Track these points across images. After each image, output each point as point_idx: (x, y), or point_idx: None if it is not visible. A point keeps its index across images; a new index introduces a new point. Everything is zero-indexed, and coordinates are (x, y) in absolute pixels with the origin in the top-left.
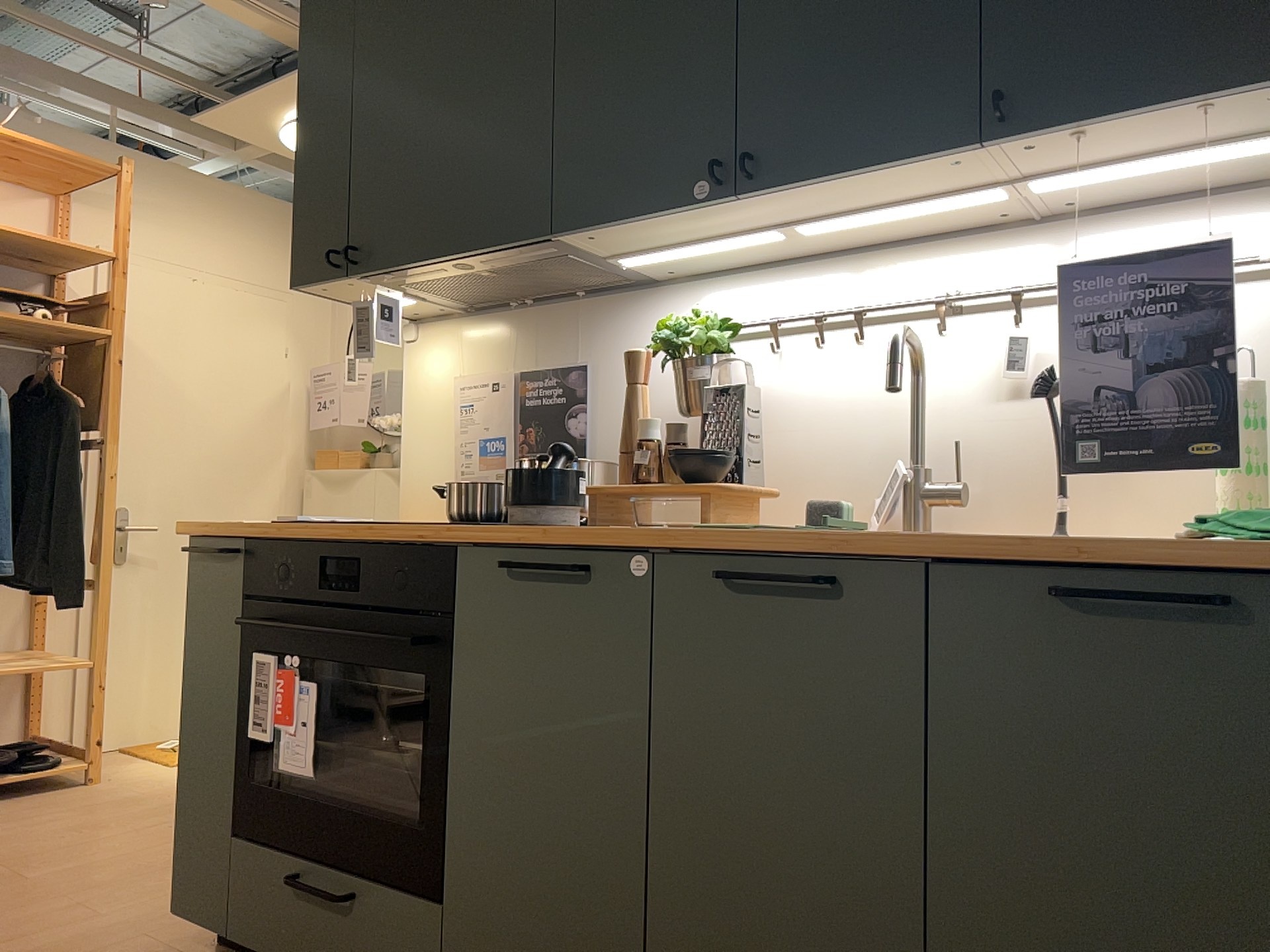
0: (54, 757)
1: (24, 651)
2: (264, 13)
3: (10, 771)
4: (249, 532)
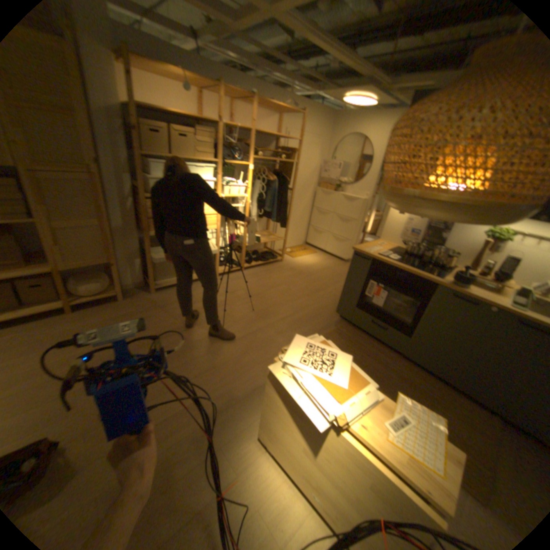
0: (274, 256)
1: (265, 231)
2: (362, 67)
3: (269, 259)
4: (372, 256)
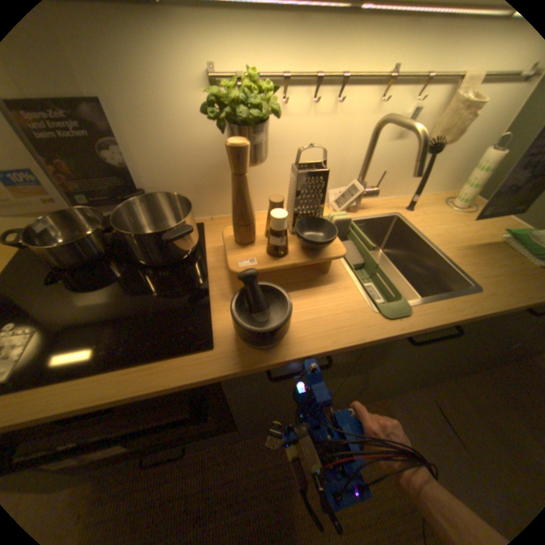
0: None
1: None
2: None
3: None
4: None
